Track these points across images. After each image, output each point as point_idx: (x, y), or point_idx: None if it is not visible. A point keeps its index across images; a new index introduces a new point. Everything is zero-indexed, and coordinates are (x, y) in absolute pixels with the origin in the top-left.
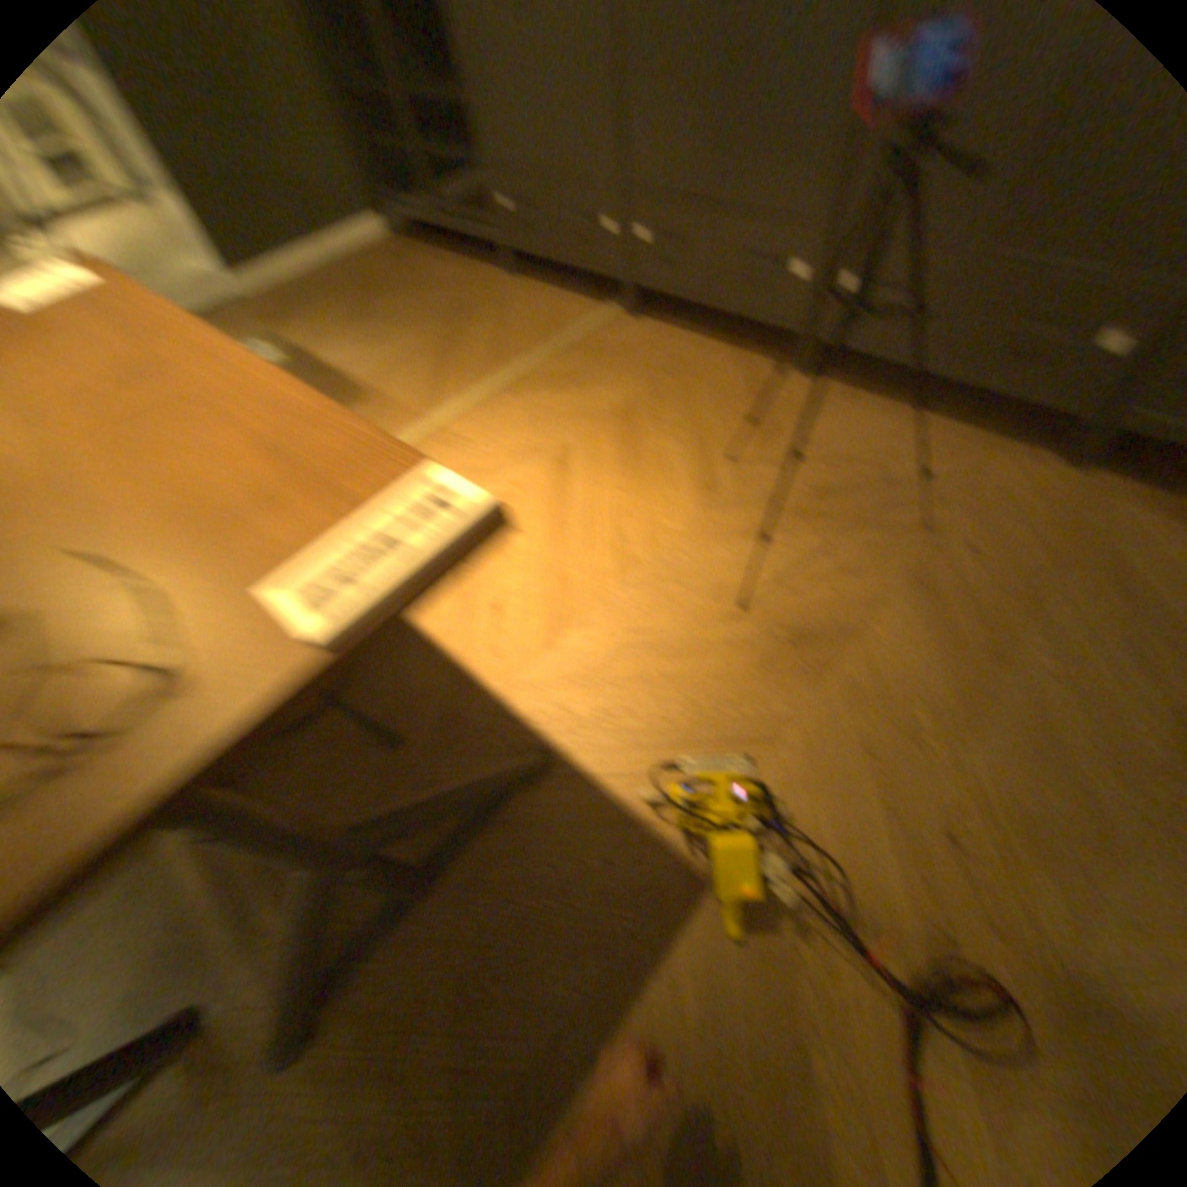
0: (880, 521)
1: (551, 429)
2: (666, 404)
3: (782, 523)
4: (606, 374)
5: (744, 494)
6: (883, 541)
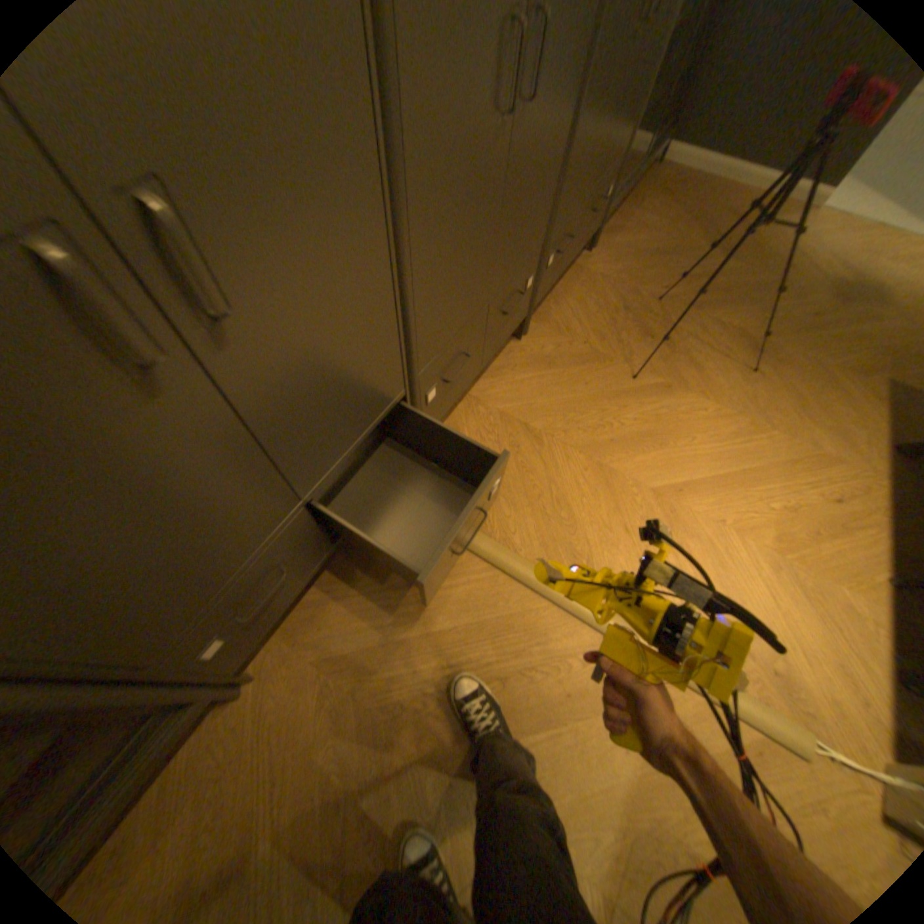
0: (661, 315)
1: (637, 508)
2: (576, 420)
3: (682, 353)
4: (537, 473)
5: (664, 370)
6: (675, 316)
